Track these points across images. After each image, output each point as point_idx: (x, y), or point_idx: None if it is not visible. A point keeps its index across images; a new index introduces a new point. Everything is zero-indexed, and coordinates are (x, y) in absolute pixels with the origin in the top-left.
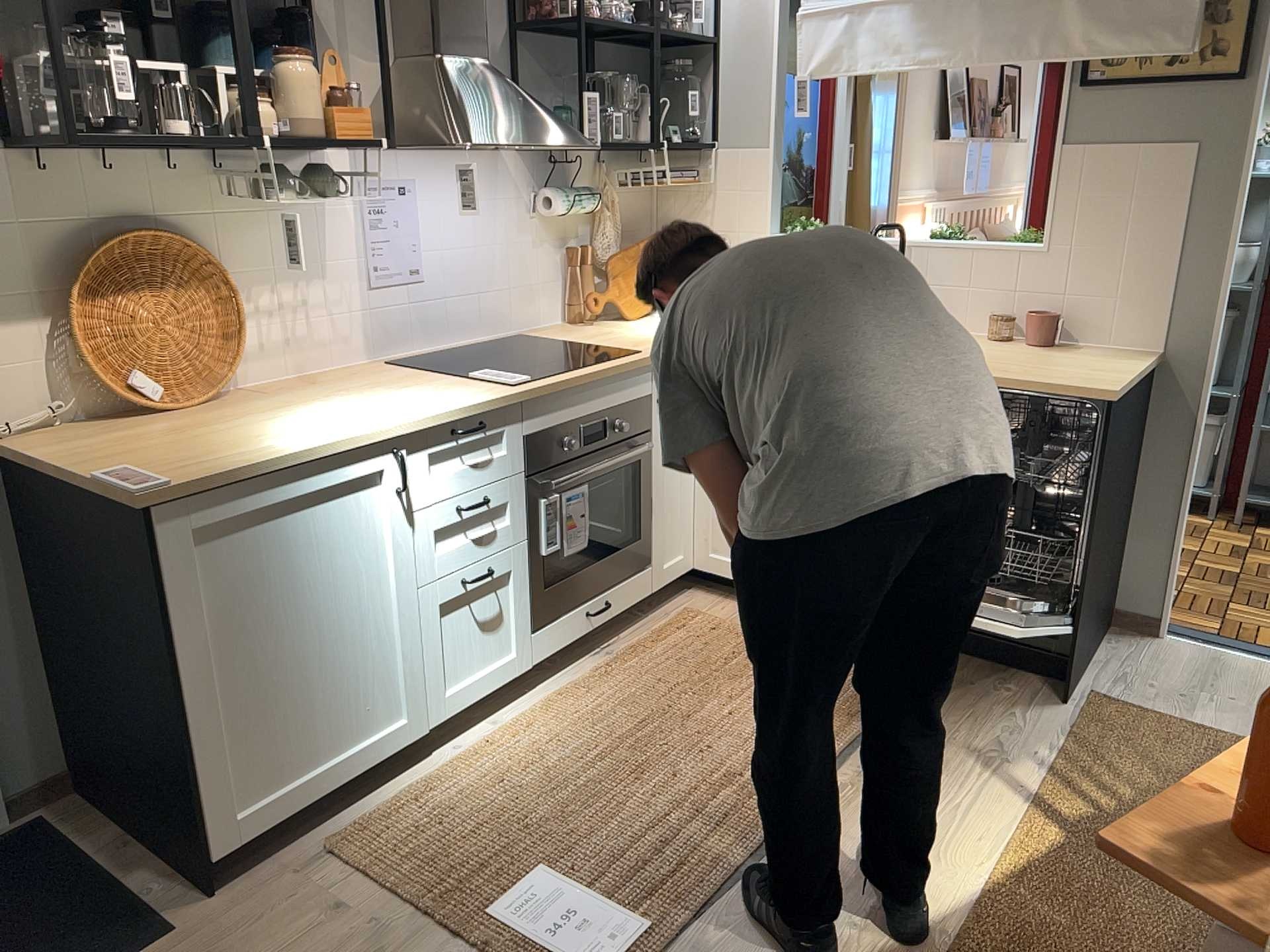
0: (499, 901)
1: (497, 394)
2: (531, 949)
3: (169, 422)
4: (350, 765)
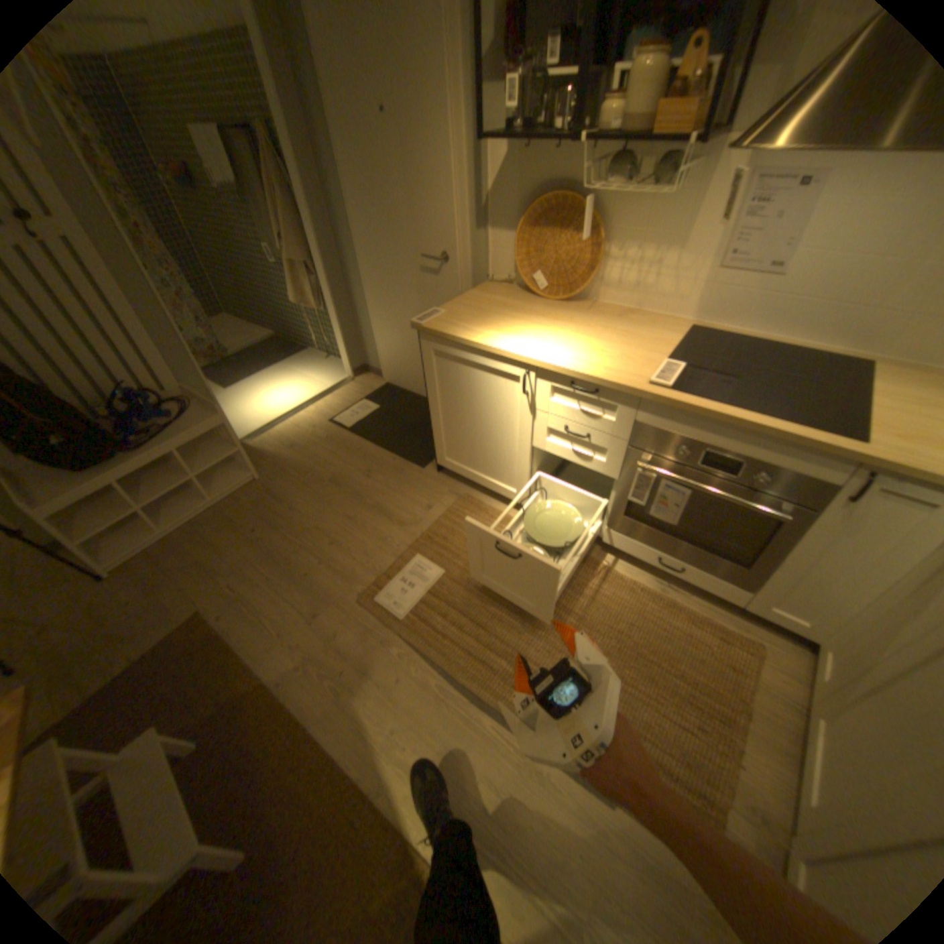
0: (424, 557)
1: (621, 379)
2: (396, 572)
3: (523, 302)
4: (486, 481)
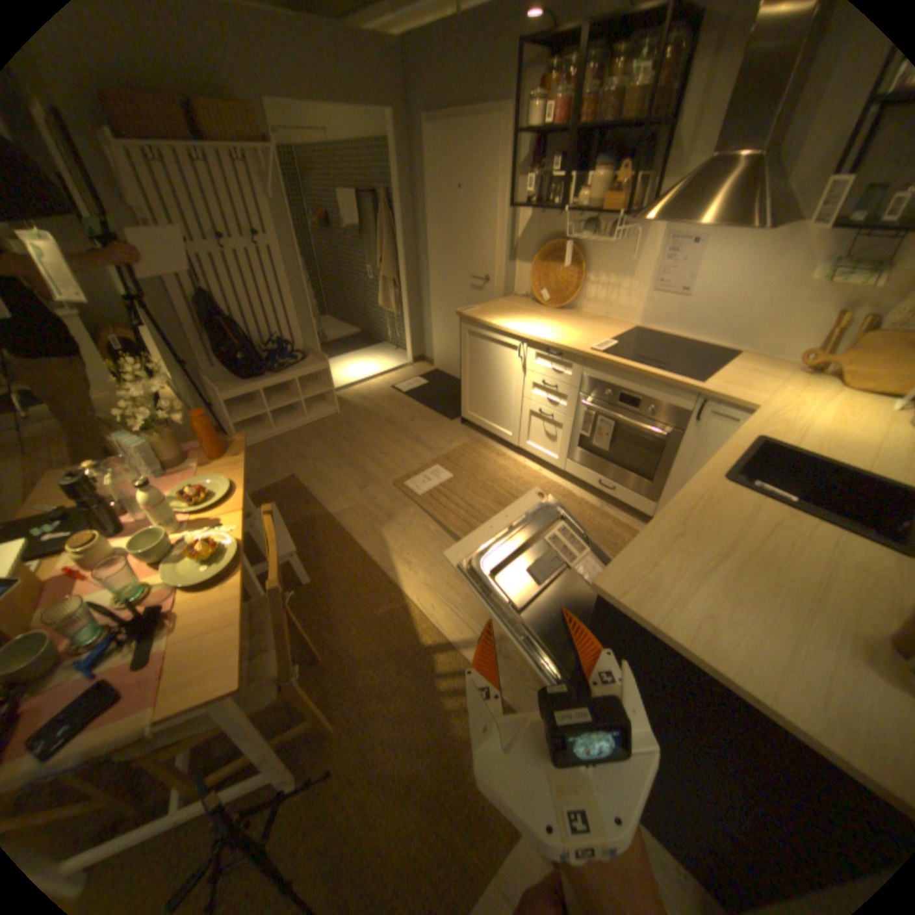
0: (440, 467)
1: (573, 347)
2: (420, 473)
3: (530, 308)
4: (492, 429)
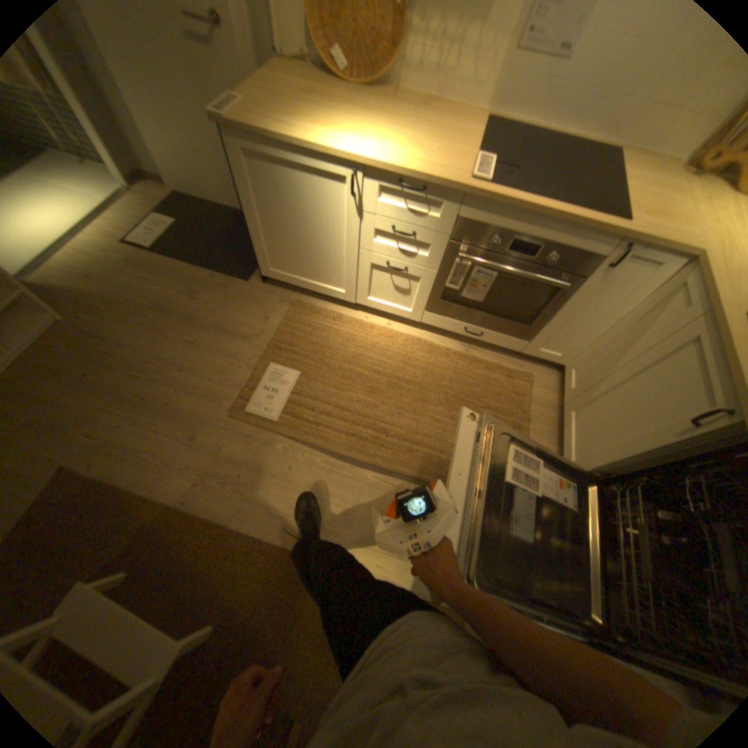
0: (278, 365)
1: (448, 177)
2: (257, 383)
3: (326, 87)
4: (315, 287)
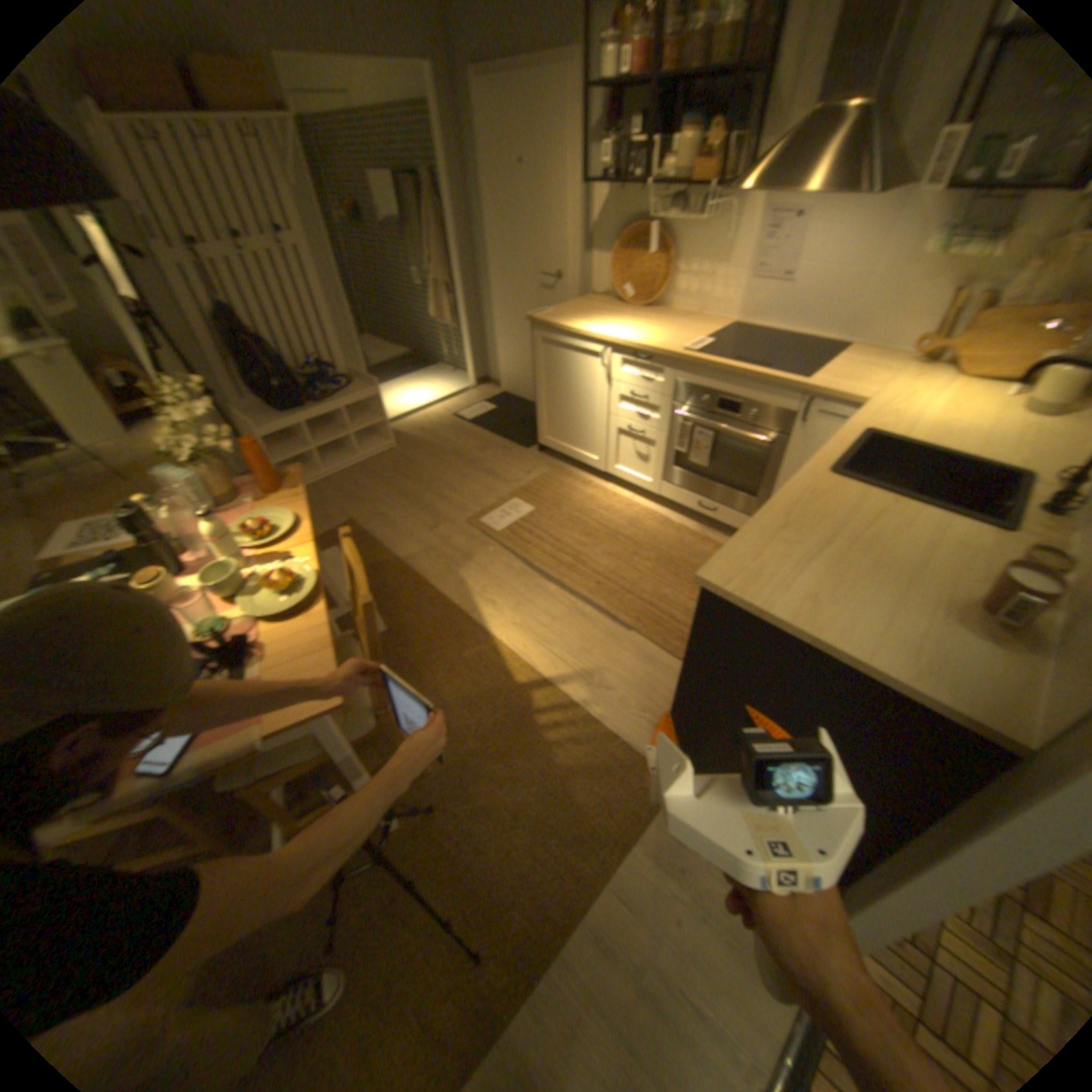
0: (518, 501)
1: (663, 349)
2: (496, 508)
3: (611, 308)
4: (574, 454)
